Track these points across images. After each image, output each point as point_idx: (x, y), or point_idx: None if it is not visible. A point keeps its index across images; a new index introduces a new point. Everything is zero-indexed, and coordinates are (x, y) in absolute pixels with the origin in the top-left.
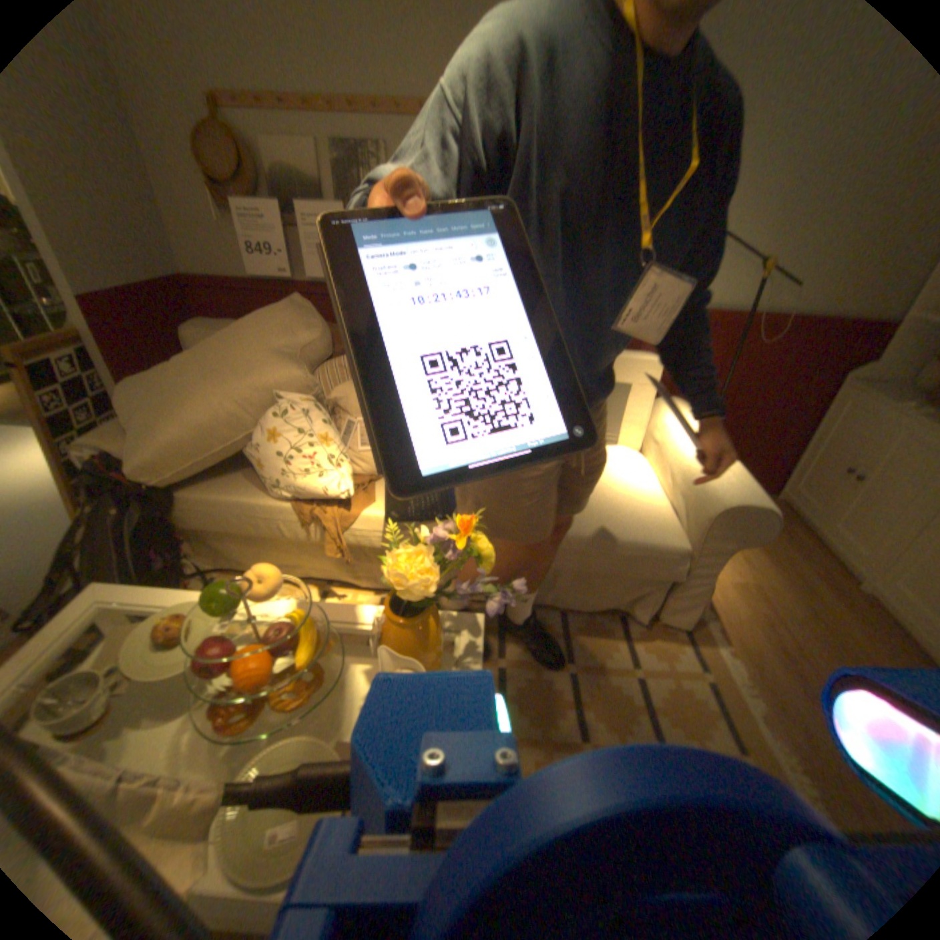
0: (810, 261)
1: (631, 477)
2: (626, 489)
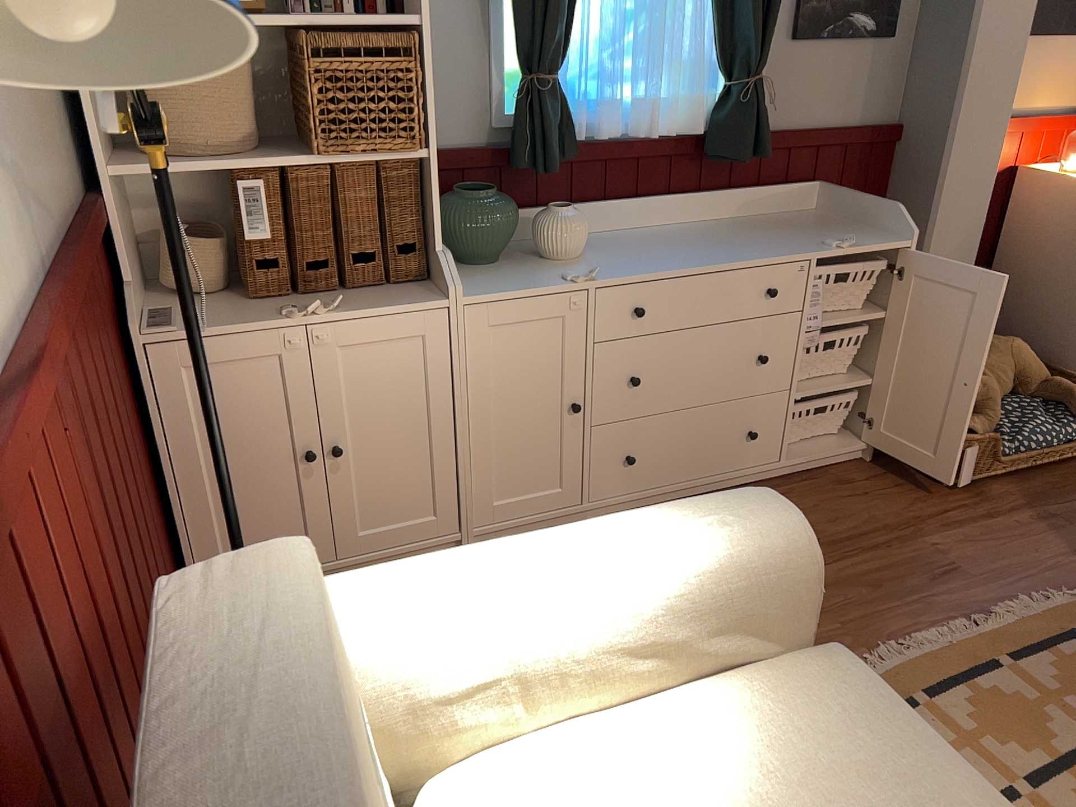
0: (6, 107)
1: (620, 775)
2: (704, 777)
